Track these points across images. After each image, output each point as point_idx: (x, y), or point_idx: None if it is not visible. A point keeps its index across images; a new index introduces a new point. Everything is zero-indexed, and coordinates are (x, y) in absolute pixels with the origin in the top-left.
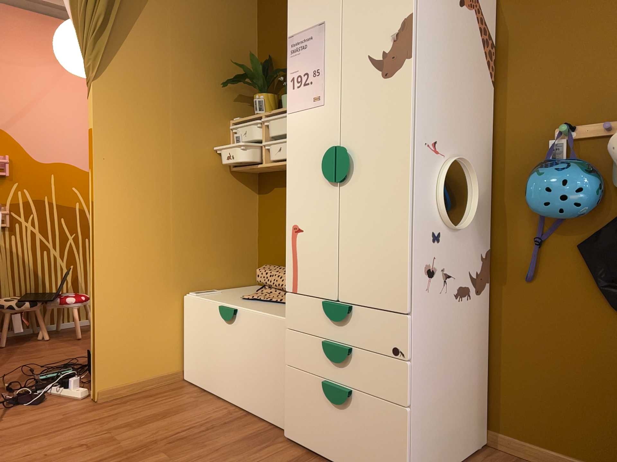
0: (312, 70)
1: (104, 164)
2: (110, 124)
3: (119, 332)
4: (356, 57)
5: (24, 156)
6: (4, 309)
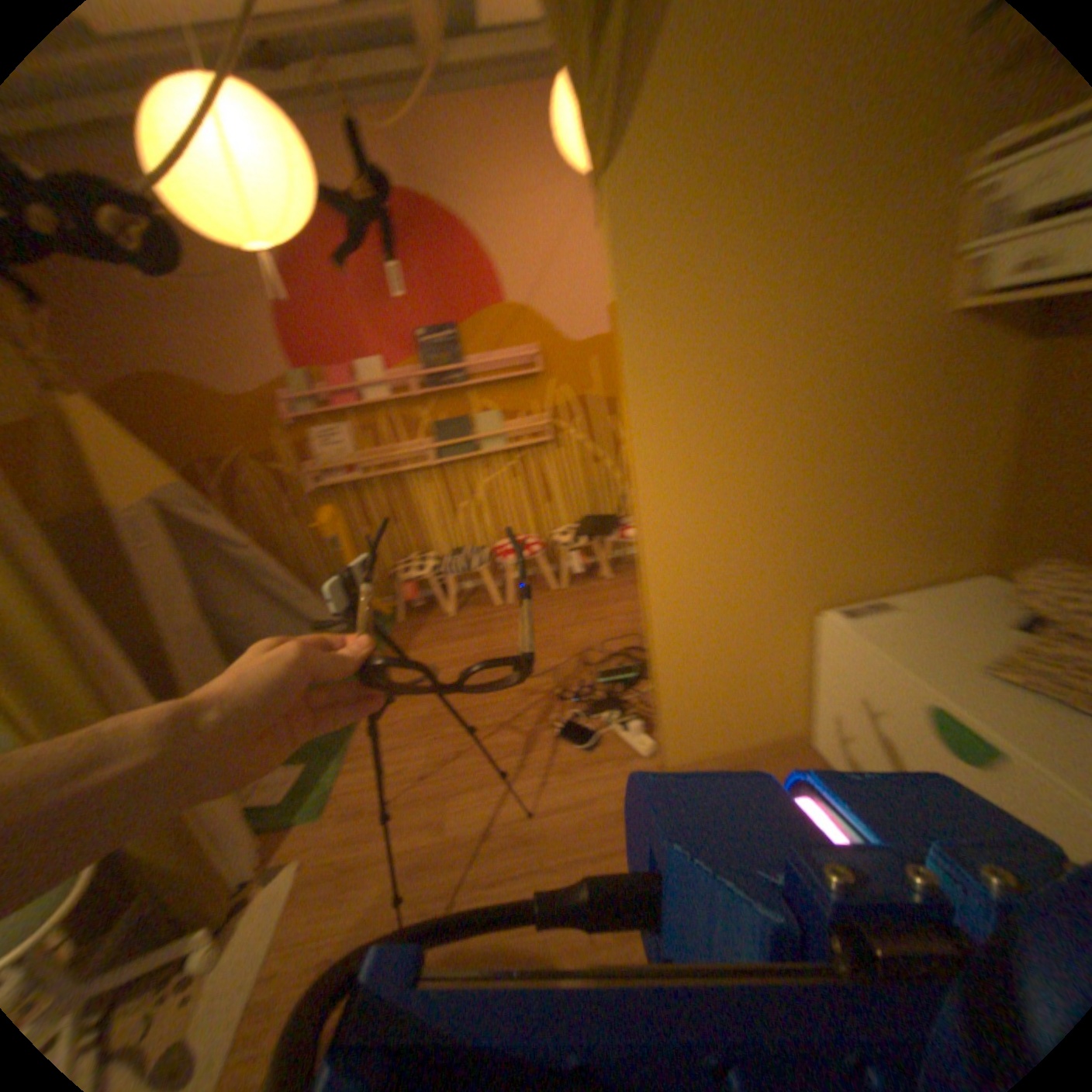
0: None
1: (644, 380)
2: (650, 278)
3: (697, 681)
4: None
5: (551, 337)
6: (558, 546)
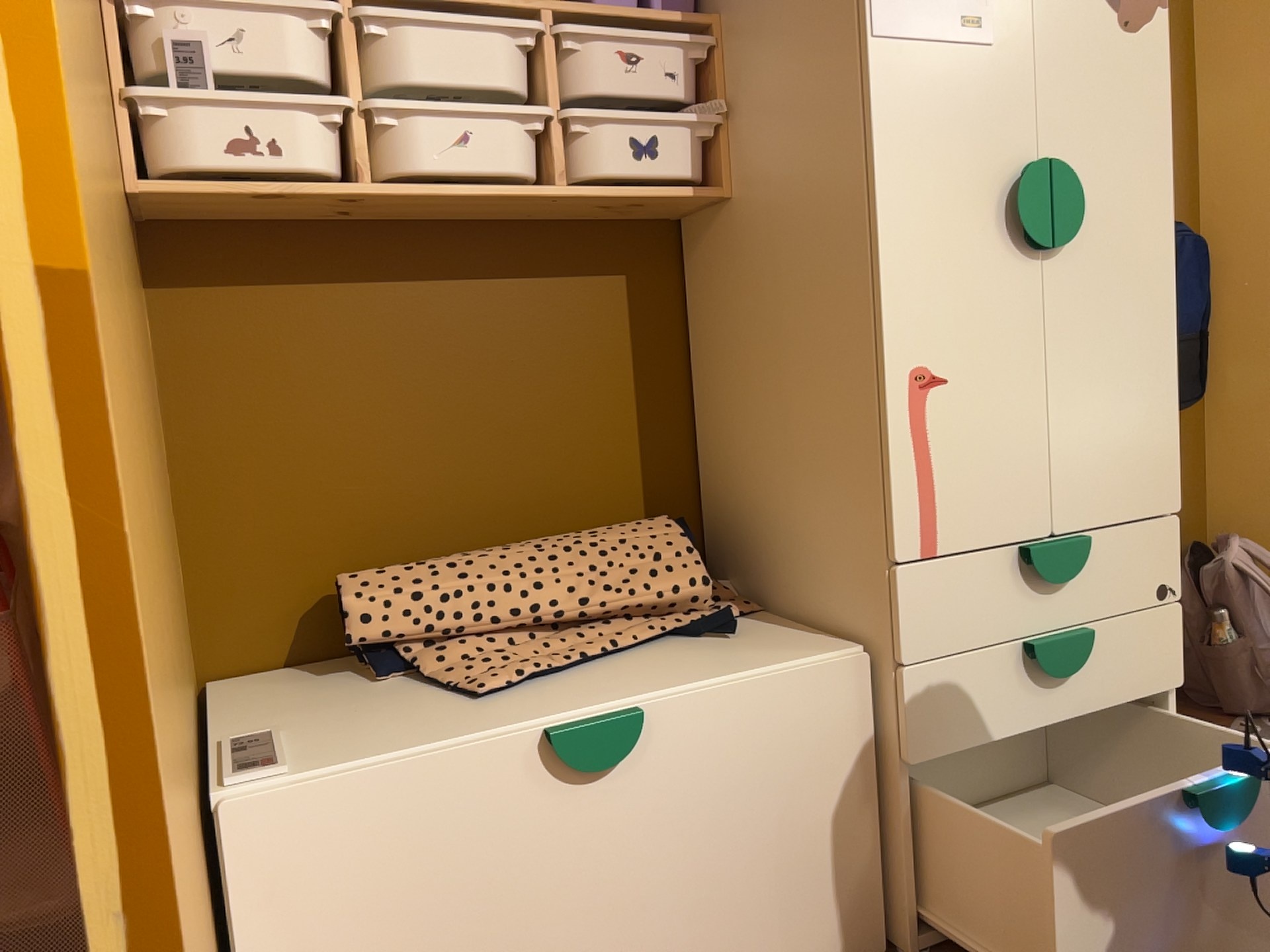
0: None
1: None
2: None
3: None
4: None
5: None
6: None
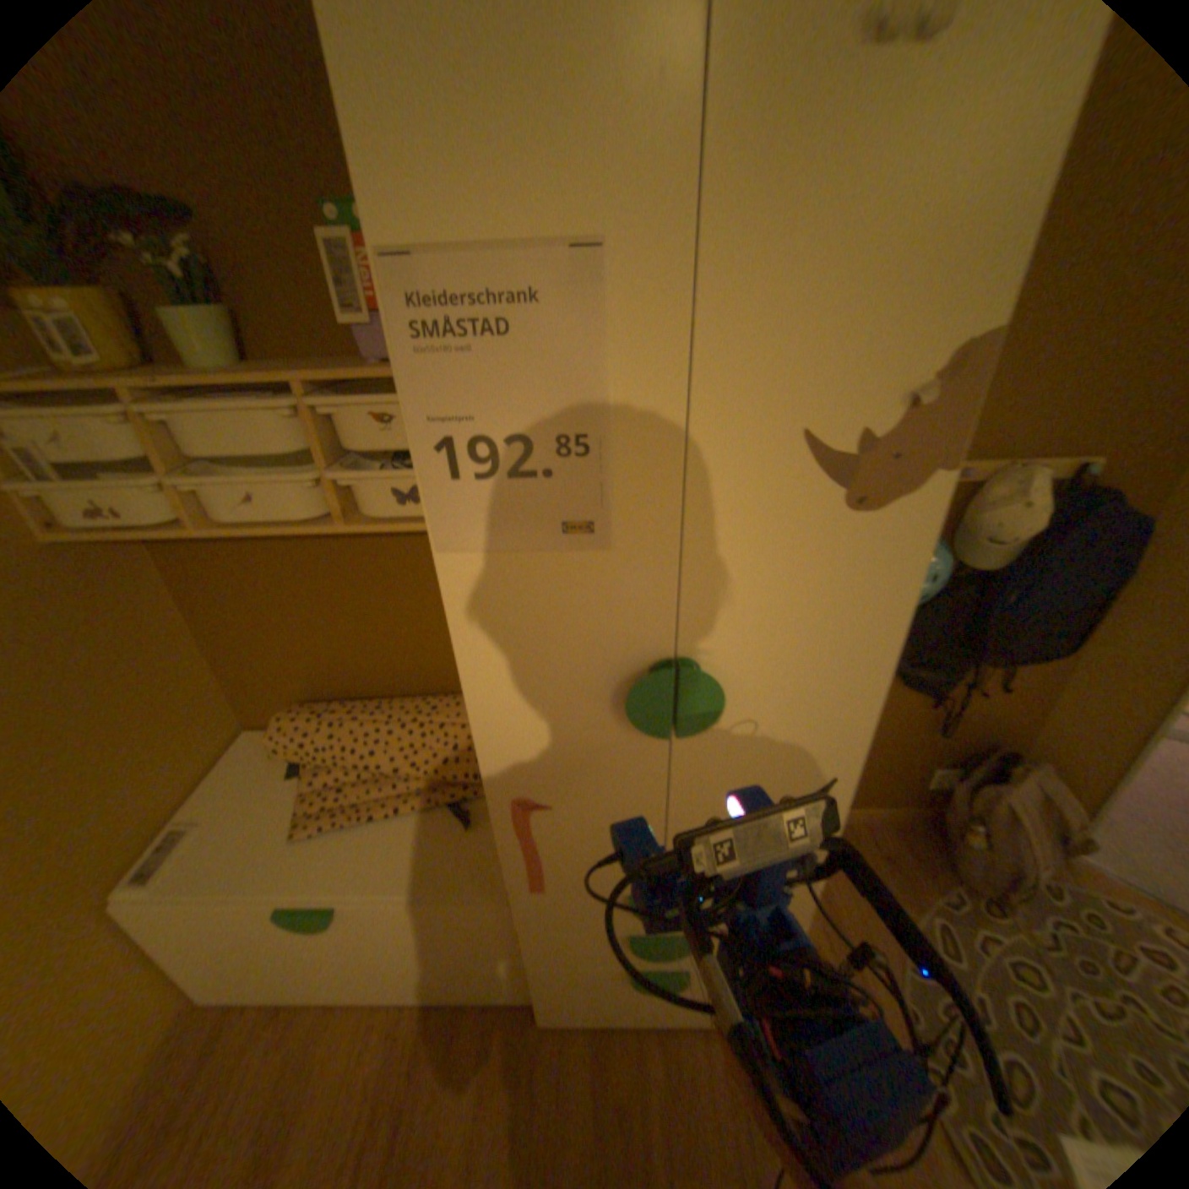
0: (549, 433)
1: None
2: None
3: None
4: (754, 424)
5: None
6: None
